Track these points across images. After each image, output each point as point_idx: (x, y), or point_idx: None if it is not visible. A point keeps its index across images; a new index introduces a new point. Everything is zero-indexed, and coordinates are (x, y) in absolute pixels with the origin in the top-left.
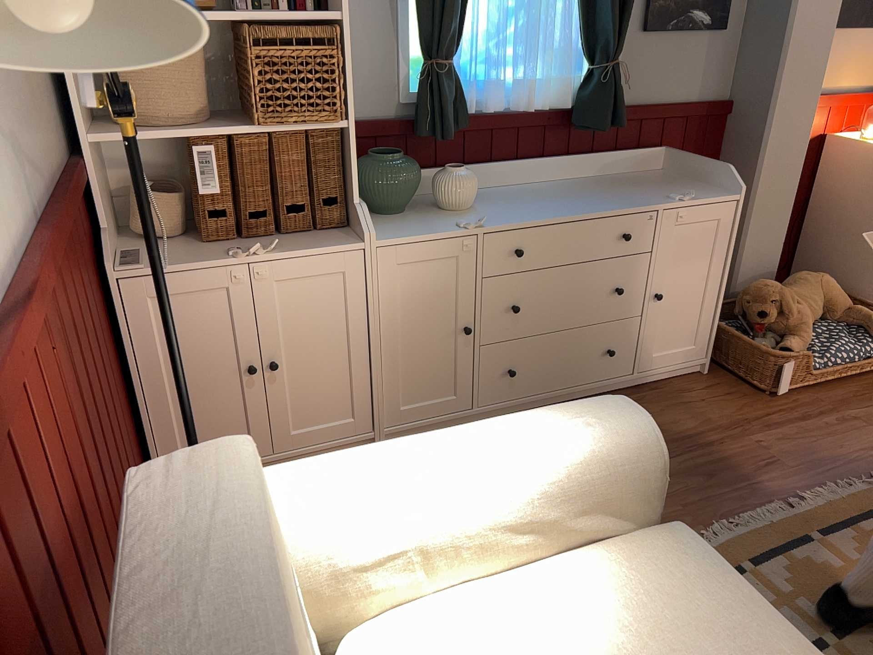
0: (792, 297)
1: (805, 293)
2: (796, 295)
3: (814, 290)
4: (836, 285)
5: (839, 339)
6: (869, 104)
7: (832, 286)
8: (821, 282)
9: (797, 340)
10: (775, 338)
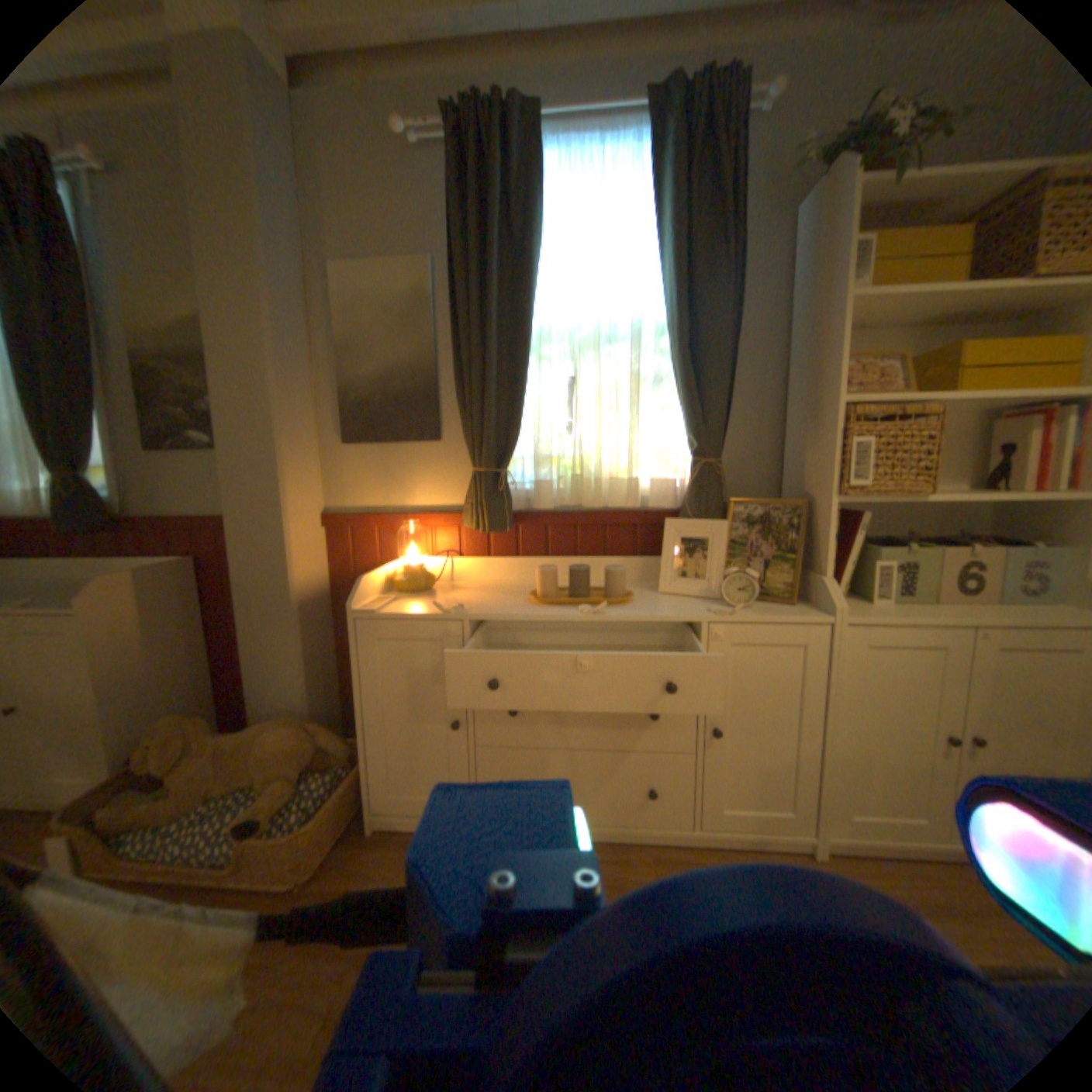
0: (187, 747)
1: (232, 746)
2: (220, 746)
3: (246, 746)
4: (275, 745)
5: (203, 823)
6: (442, 526)
7: (270, 745)
8: (264, 736)
9: (159, 808)
10: (155, 797)
